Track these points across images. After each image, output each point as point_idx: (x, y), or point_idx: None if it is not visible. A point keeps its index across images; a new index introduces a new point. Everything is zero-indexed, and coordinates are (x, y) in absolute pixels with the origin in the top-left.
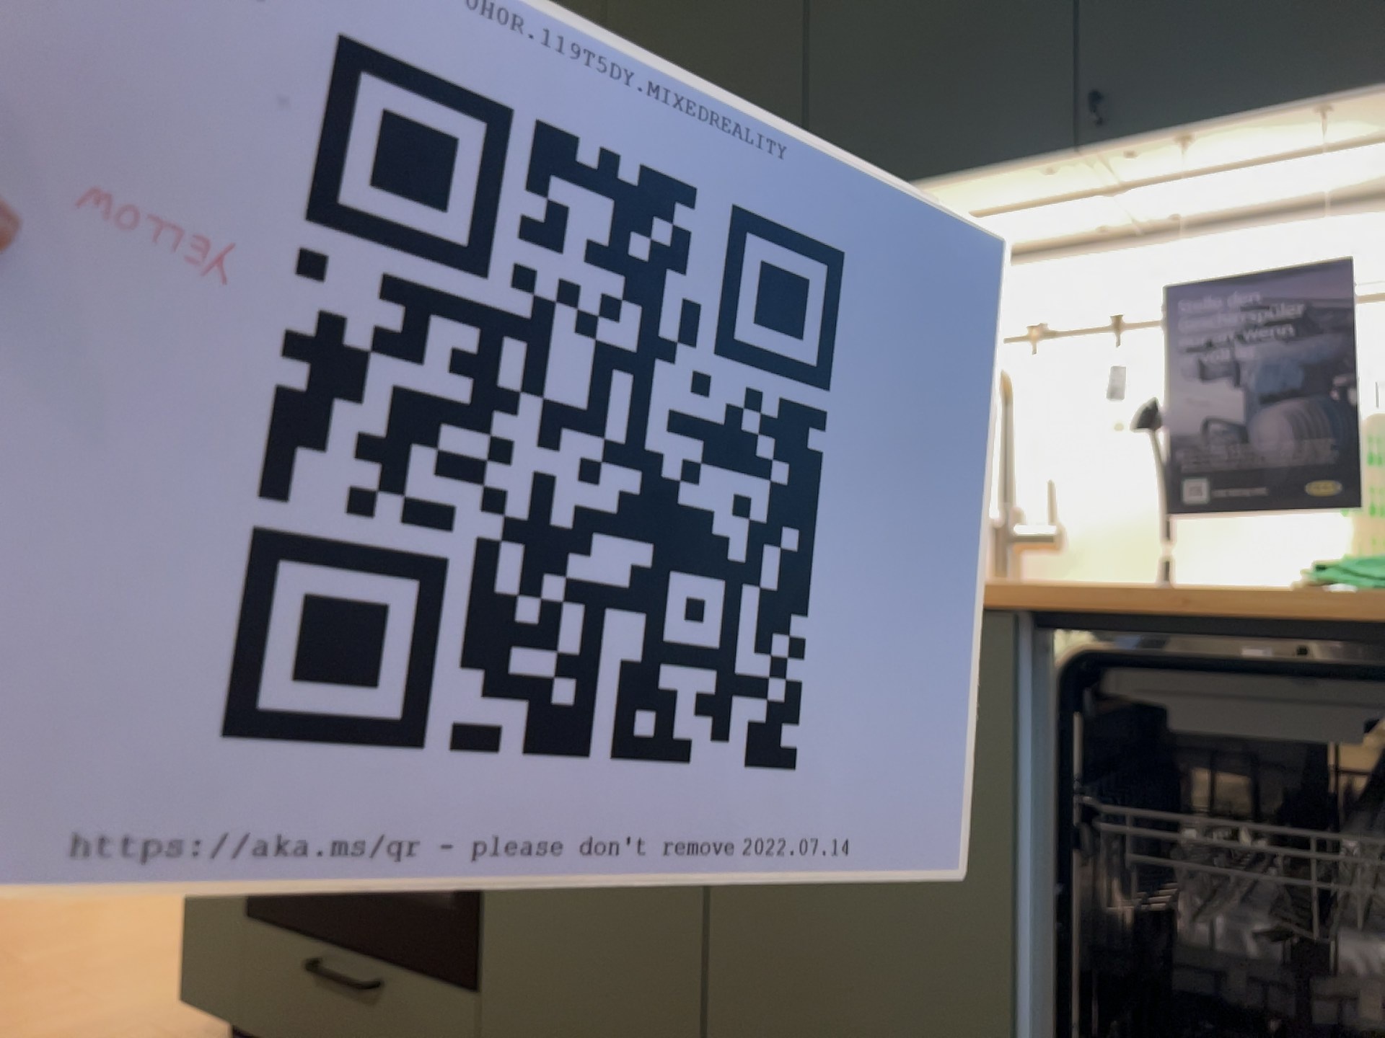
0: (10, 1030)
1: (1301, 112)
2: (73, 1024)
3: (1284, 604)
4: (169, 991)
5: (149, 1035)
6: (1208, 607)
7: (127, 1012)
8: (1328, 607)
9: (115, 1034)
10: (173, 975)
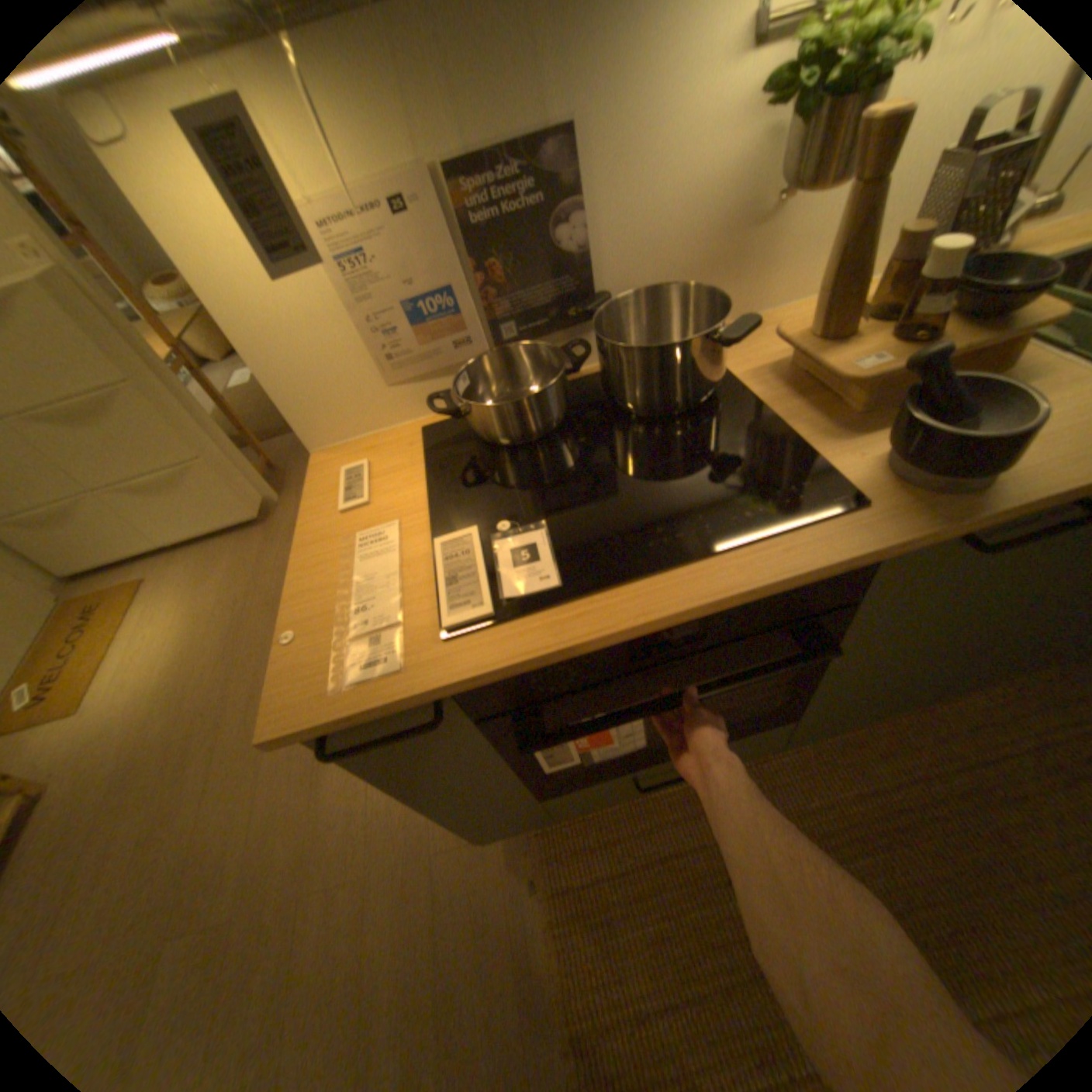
0: (351, 954)
1: None
2: (378, 903)
3: None
4: (376, 818)
5: (438, 855)
6: None
7: (386, 858)
8: None
9: (418, 878)
10: (347, 805)
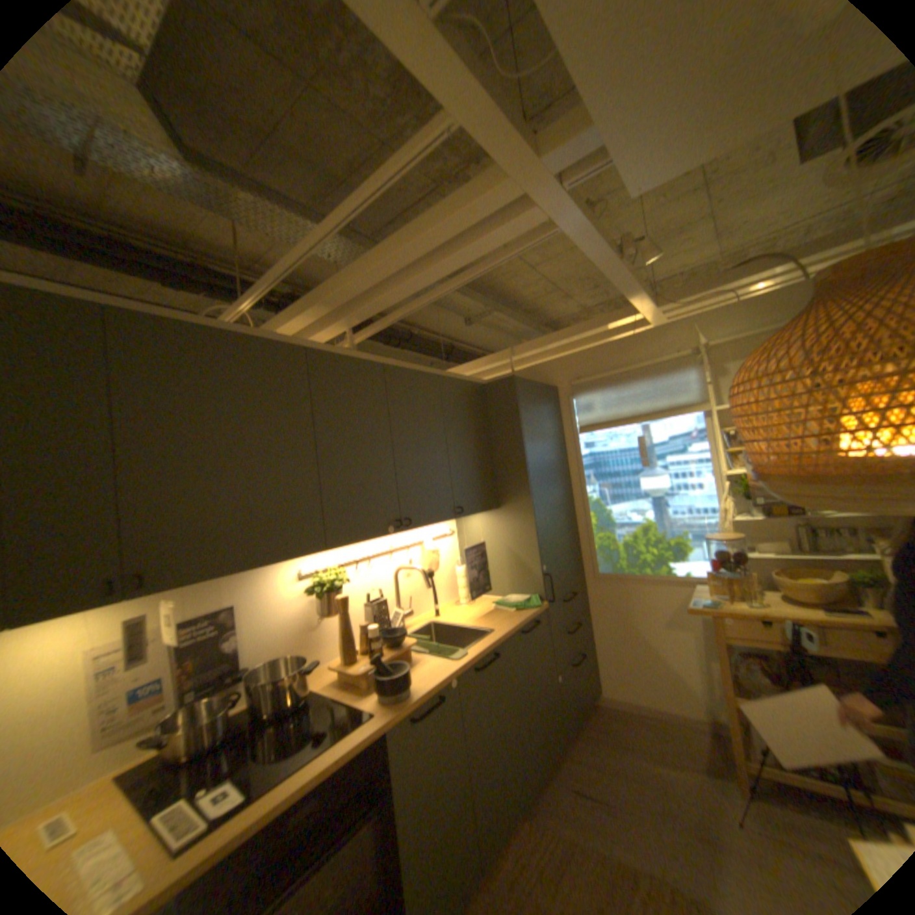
0: None
1: (477, 513)
2: None
3: (526, 617)
4: None
5: None
6: (525, 622)
7: None
8: (535, 615)
9: None
10: None
